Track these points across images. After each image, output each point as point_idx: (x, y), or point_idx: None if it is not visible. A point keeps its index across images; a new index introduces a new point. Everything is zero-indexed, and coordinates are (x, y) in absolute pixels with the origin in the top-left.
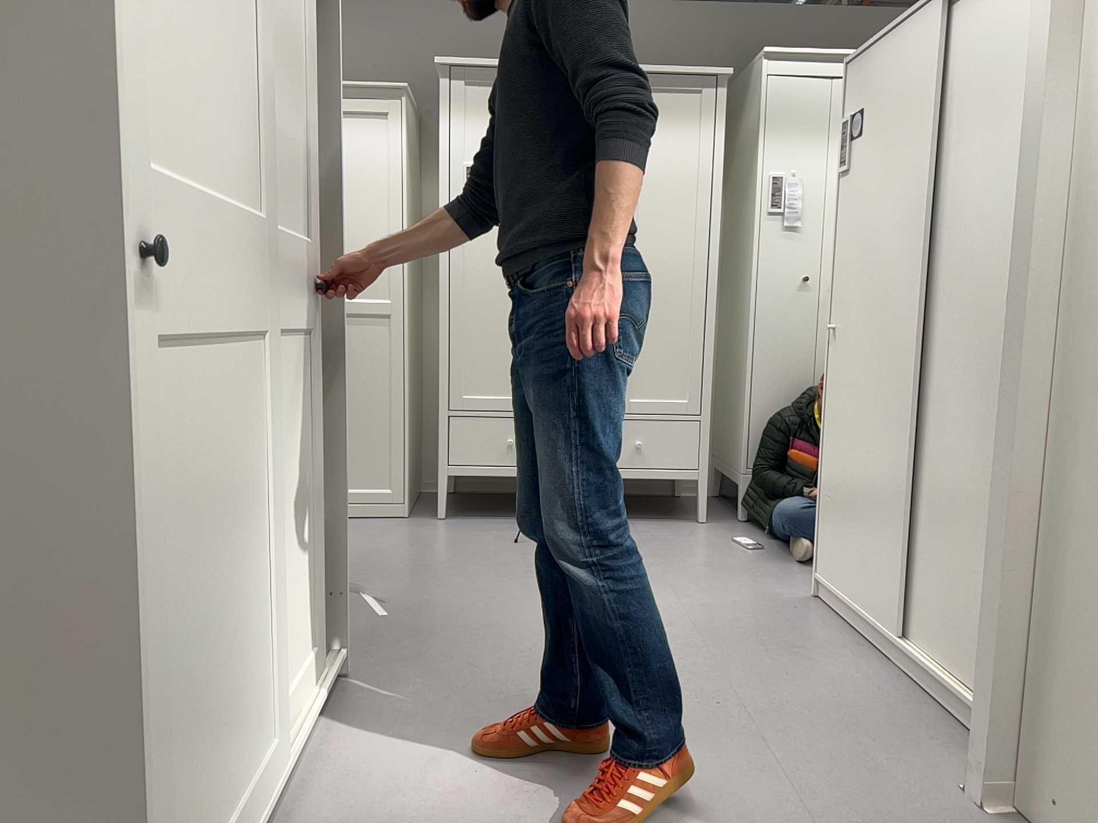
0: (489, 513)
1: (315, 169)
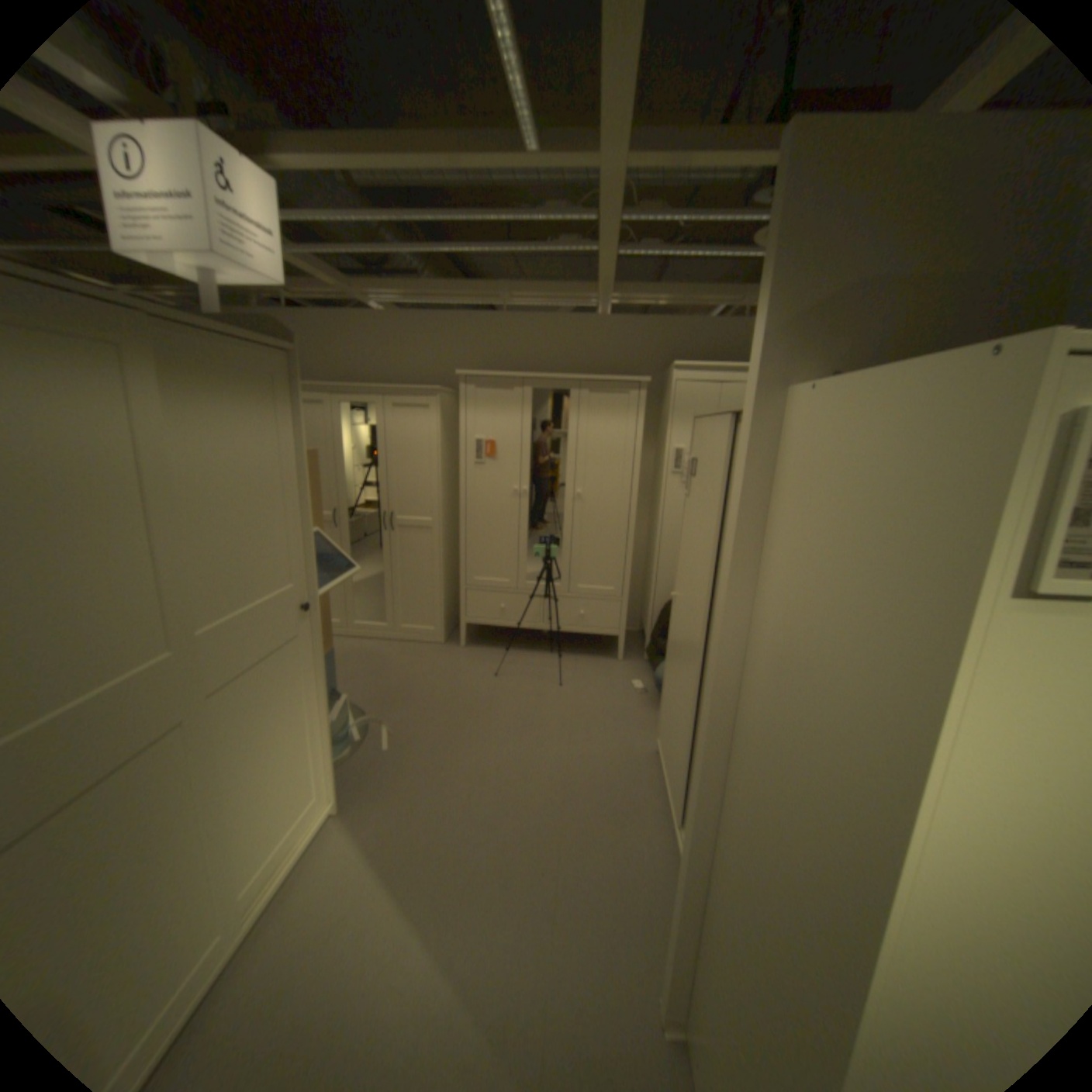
0: (493, 642)
1: (288, 537)
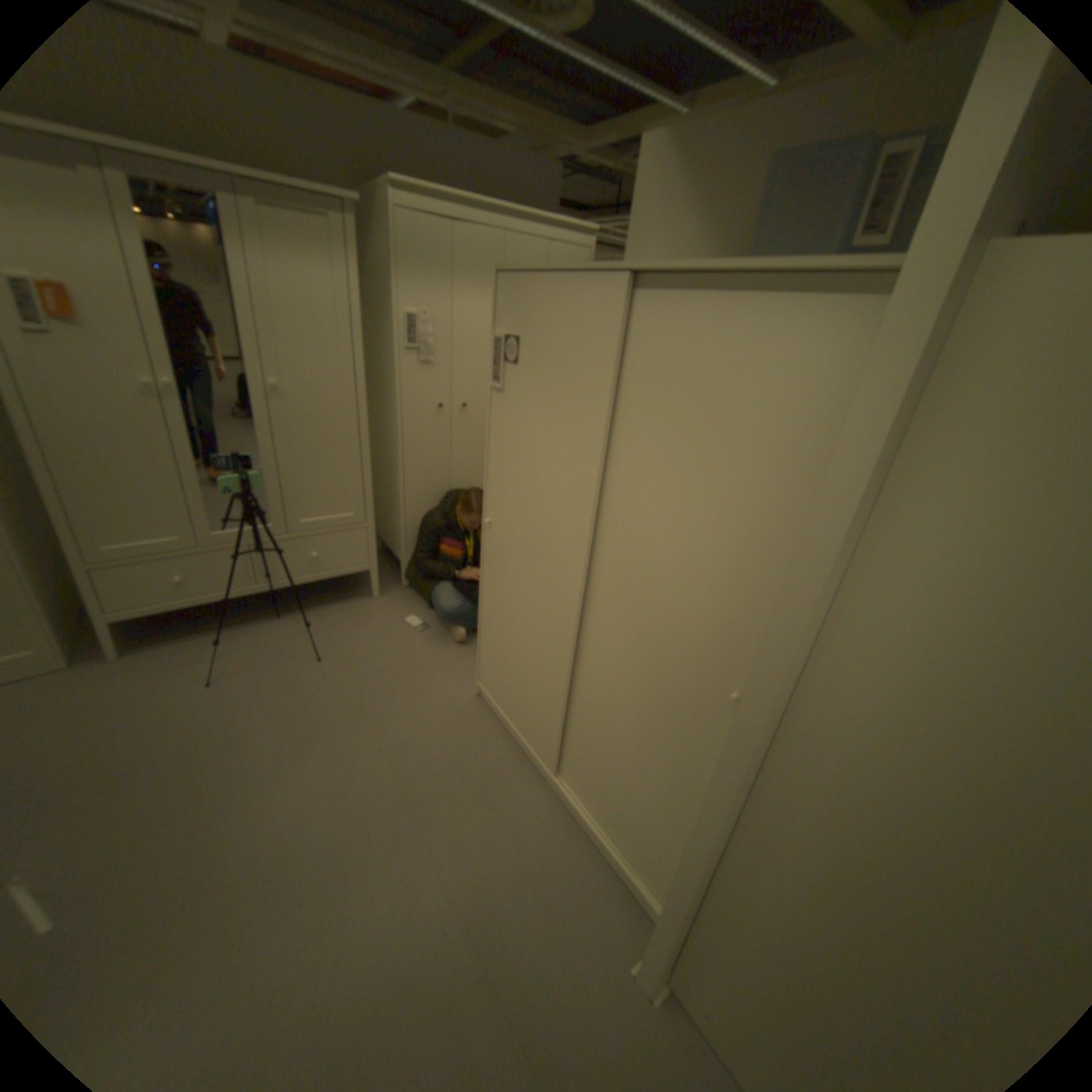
0: (170, 631)
1: None
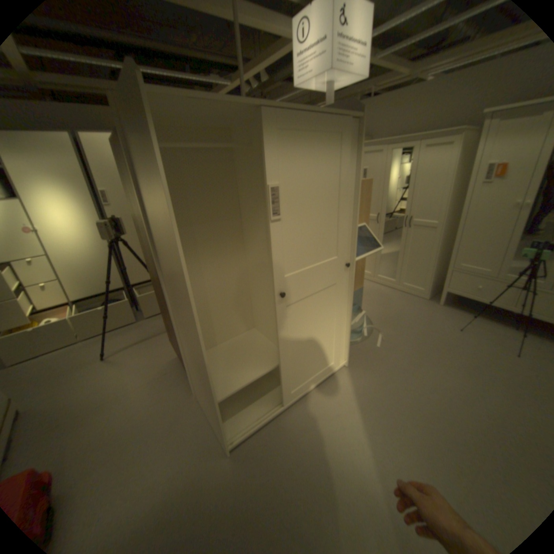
0: (466, 308)
1: (344, 228)
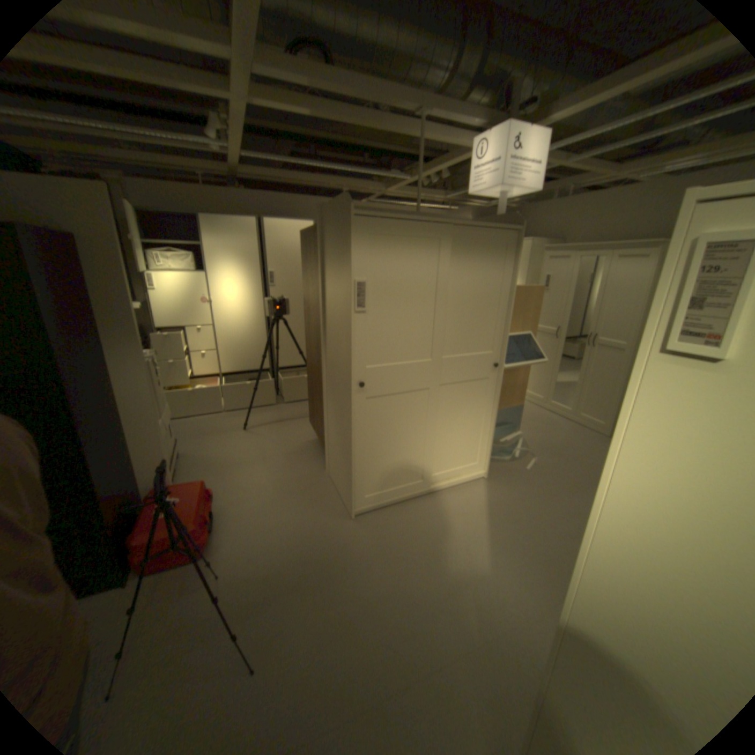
0: None
1: (496, 328)
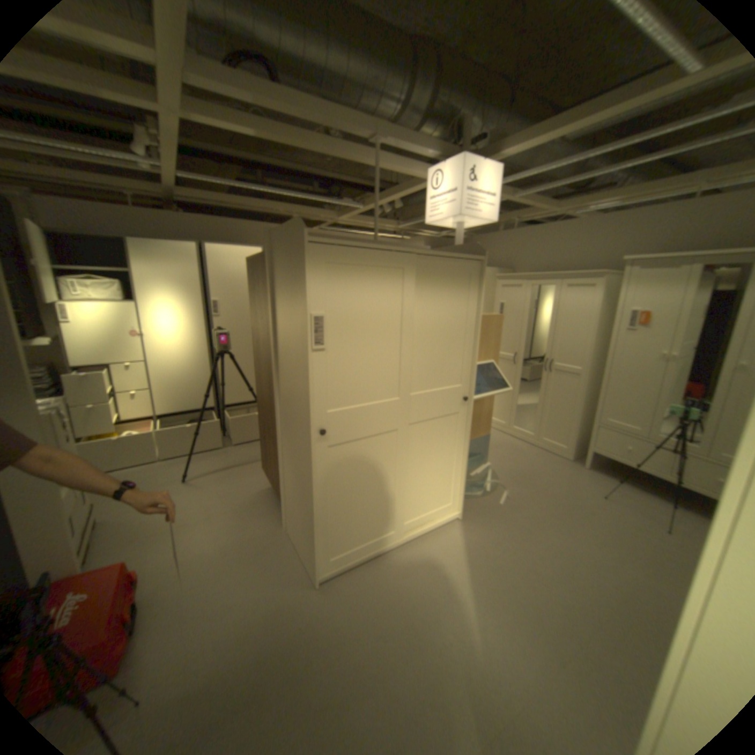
0: (618, 476)
1: (464, 360)
